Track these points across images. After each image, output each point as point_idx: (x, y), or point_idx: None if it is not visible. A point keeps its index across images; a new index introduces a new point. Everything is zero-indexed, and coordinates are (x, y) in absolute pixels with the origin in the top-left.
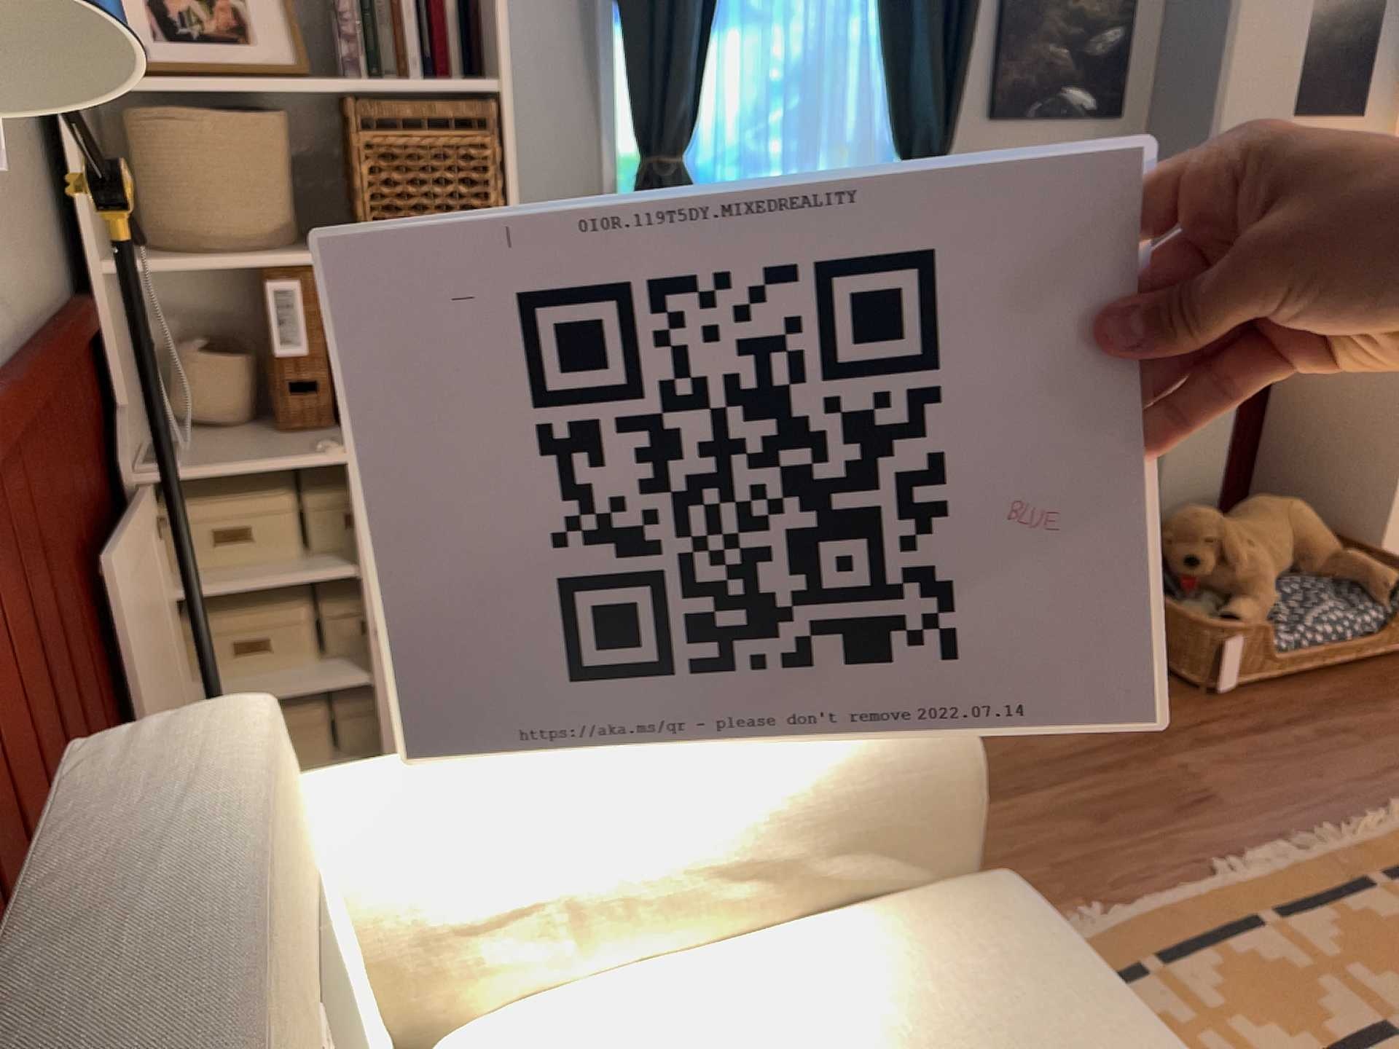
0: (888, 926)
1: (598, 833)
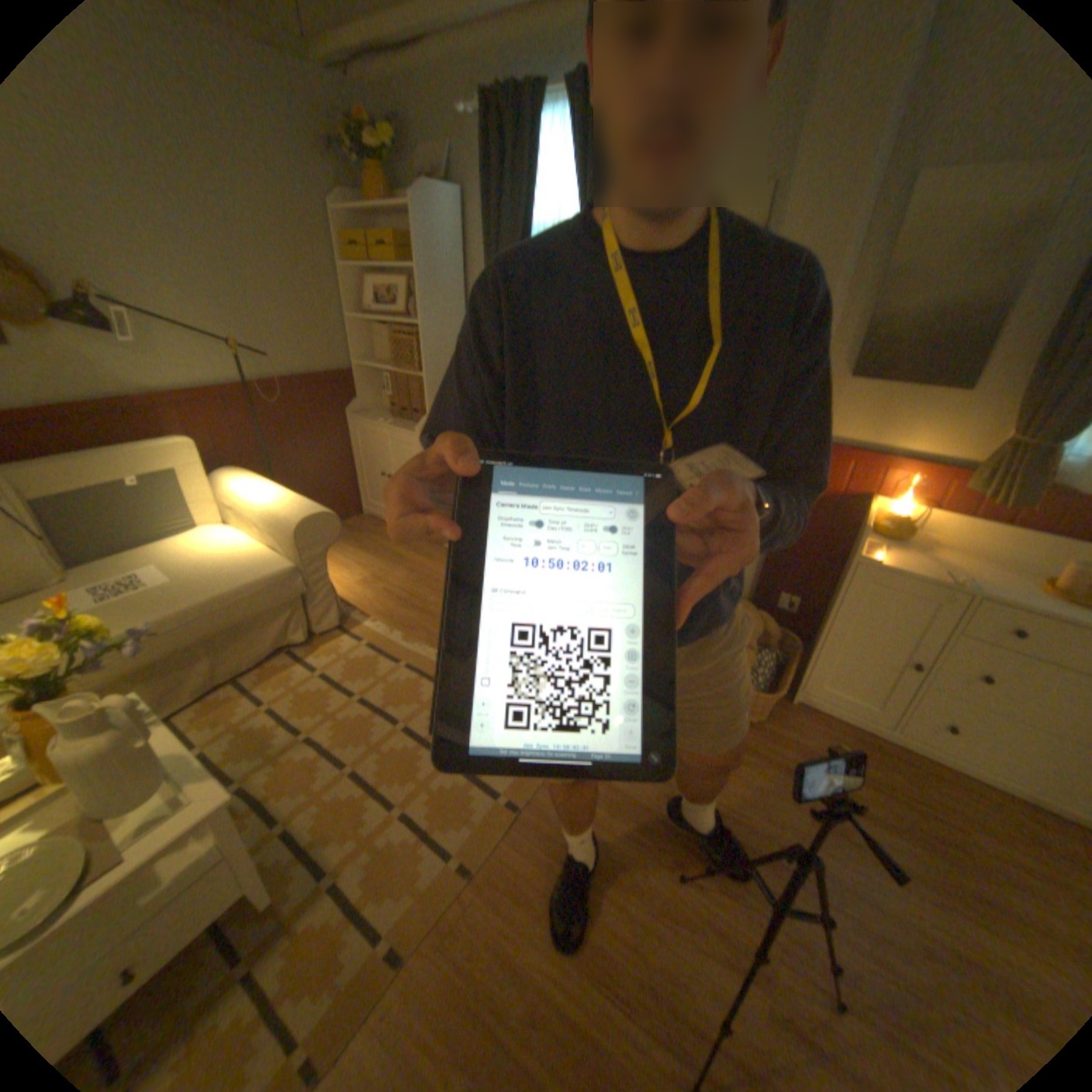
0: (262, 554)
1: (242, 502)
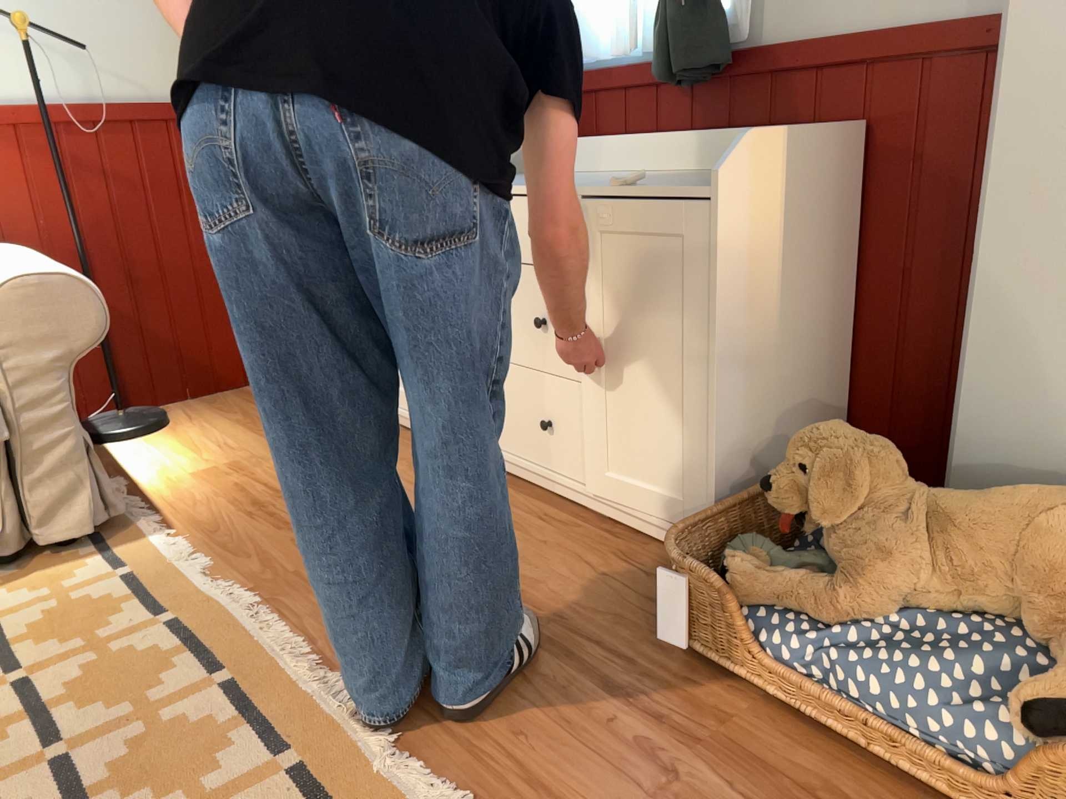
0: None
1: None
